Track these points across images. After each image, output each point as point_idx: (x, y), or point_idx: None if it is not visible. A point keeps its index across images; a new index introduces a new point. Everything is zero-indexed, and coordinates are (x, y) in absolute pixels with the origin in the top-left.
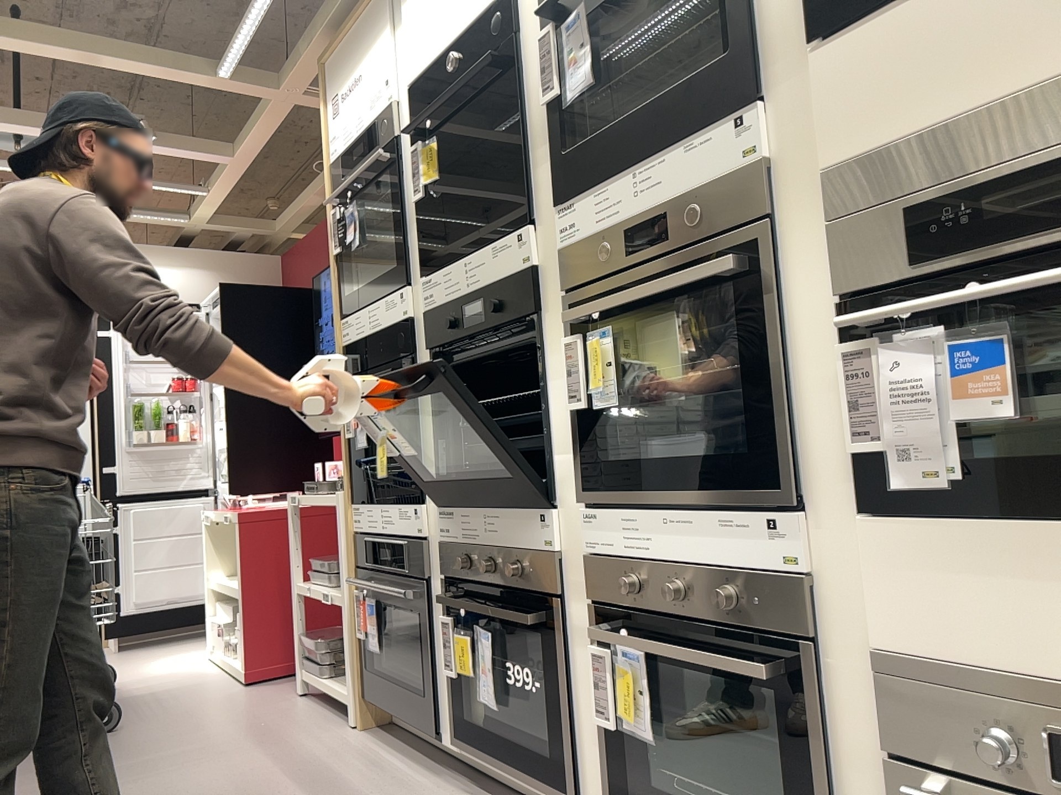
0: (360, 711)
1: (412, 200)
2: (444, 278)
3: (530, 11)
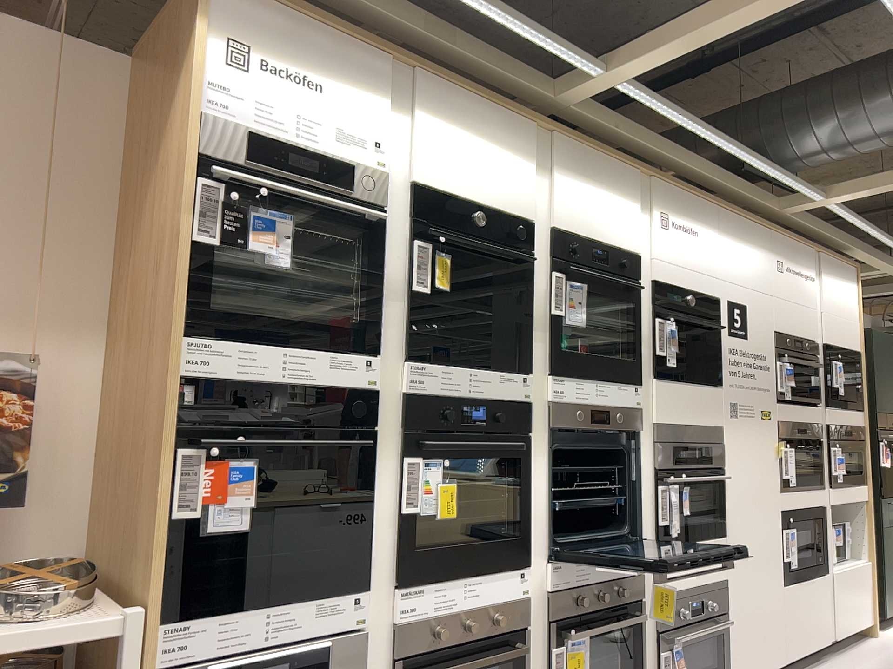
0: None
1: (397, 282)
2: (445, 374)
3: (537, 249)
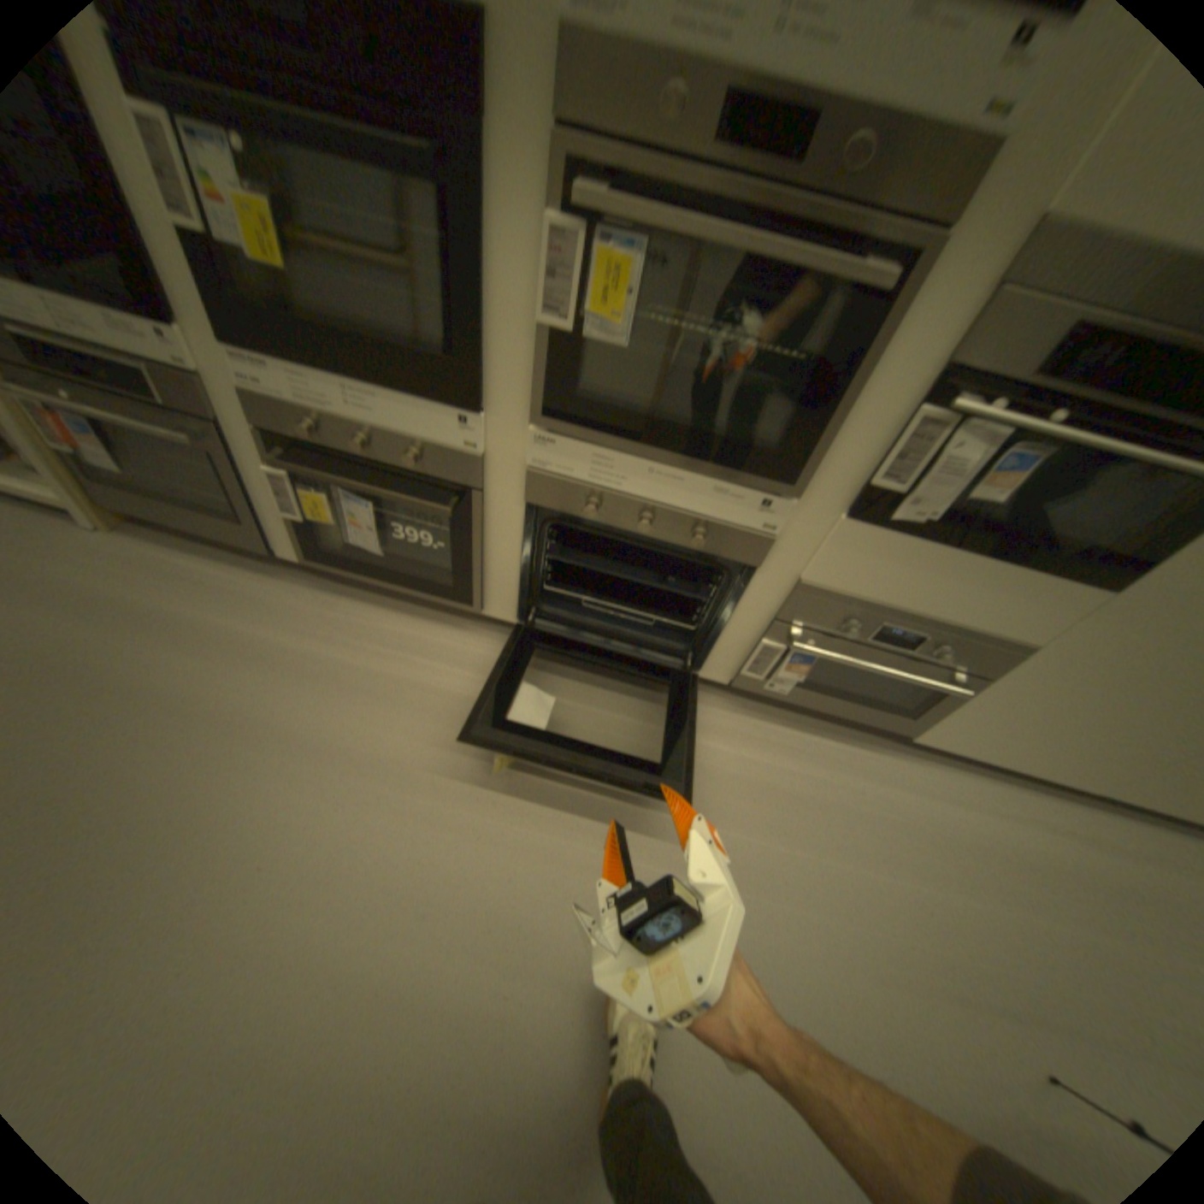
0: (97, 515)
1: None
2: None
3: None
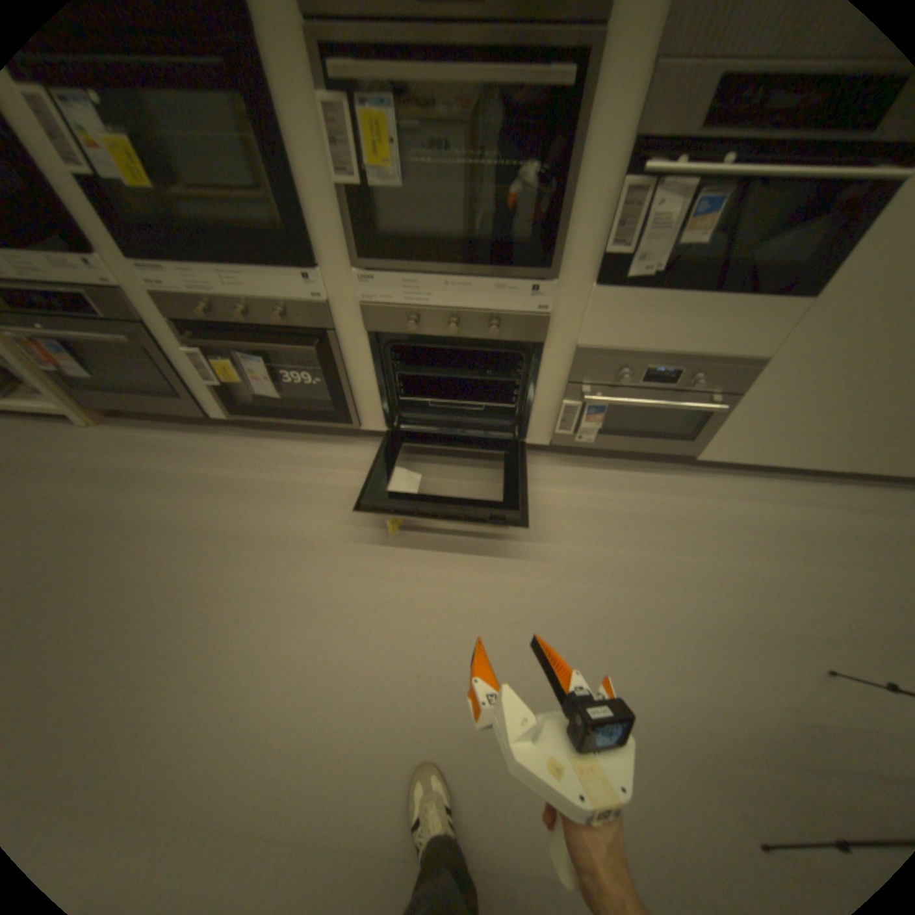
0: (87, 417)
1: None
2: None
3: None
